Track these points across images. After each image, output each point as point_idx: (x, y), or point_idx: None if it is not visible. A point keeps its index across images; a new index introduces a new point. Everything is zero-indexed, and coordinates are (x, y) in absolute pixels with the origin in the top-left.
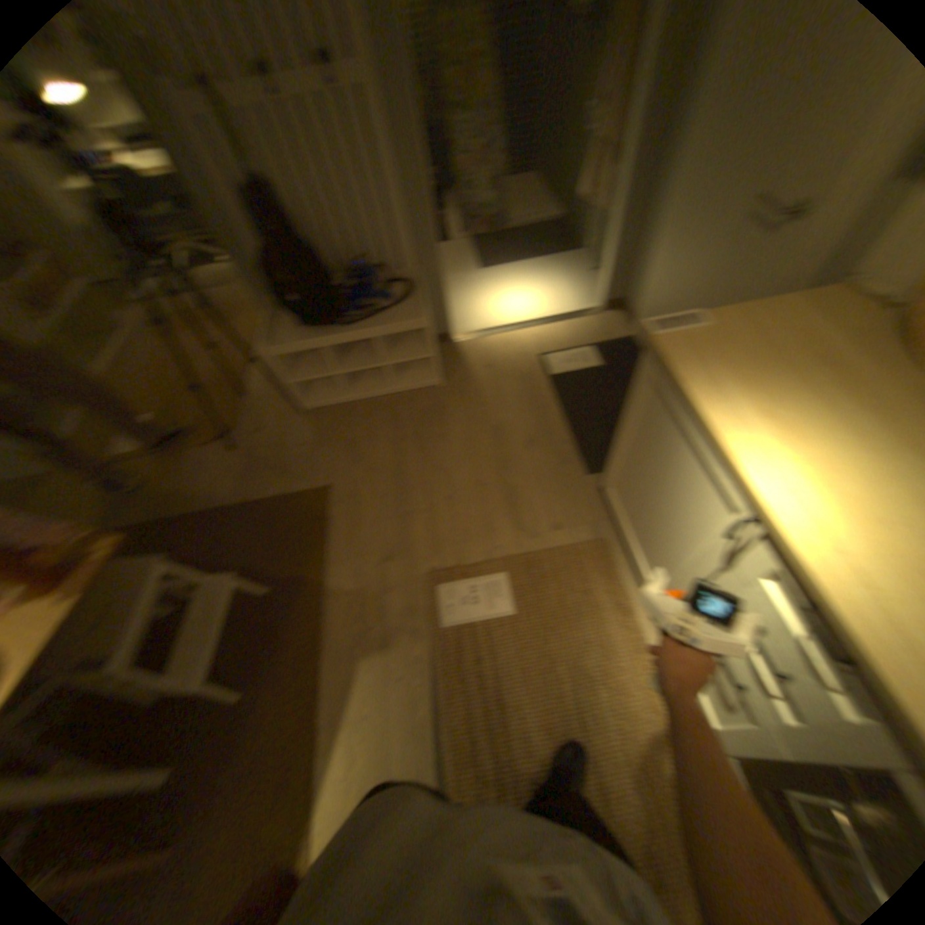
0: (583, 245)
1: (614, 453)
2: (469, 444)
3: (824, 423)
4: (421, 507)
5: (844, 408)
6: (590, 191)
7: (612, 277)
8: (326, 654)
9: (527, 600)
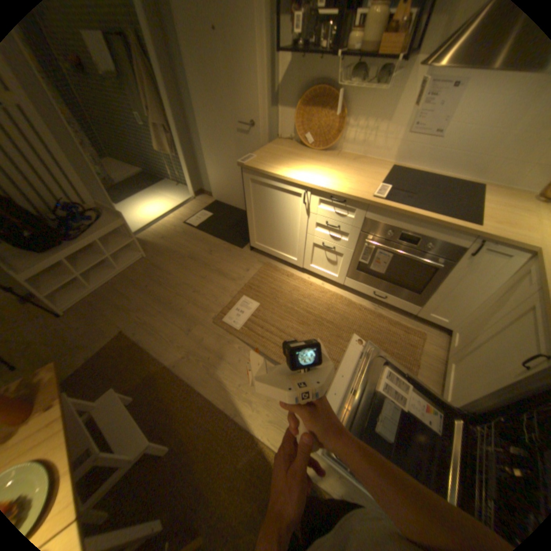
0: (165, 176)
1: (249, 227)
2: (184, 267)
3: (301, 164)
4: (185, 301)
5: (302, 160)
6: (156, 150)
7: (191, 181)
8: (197, 382)
9: (260, 295)
